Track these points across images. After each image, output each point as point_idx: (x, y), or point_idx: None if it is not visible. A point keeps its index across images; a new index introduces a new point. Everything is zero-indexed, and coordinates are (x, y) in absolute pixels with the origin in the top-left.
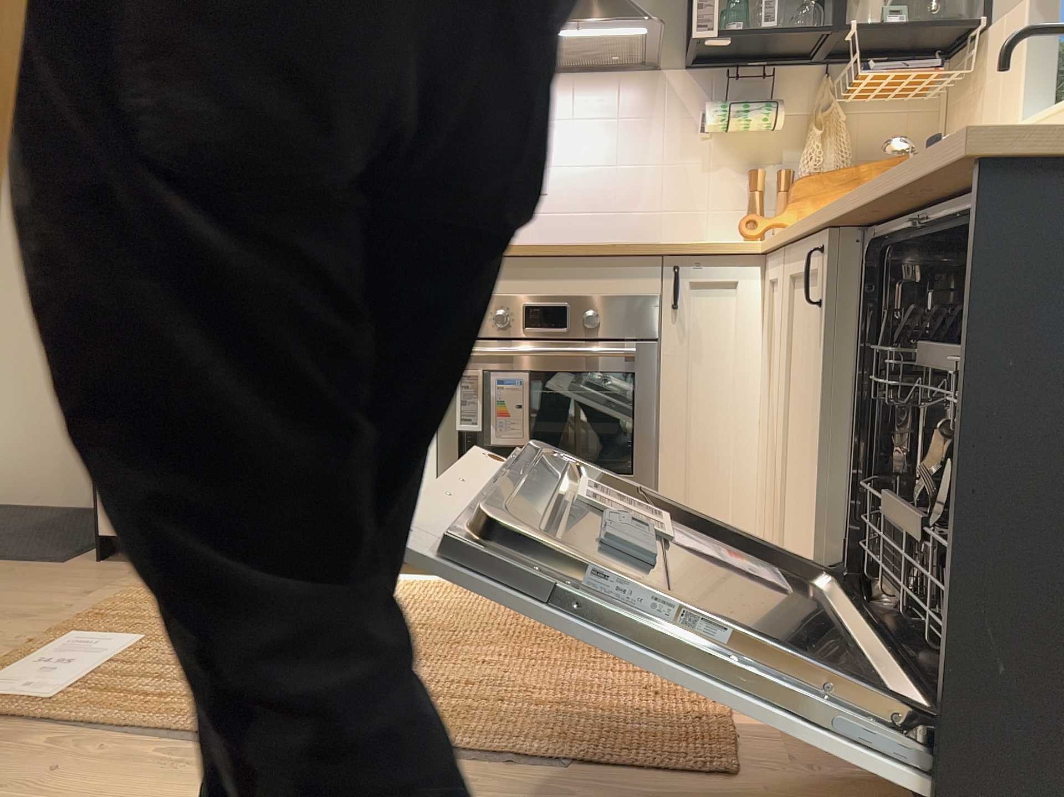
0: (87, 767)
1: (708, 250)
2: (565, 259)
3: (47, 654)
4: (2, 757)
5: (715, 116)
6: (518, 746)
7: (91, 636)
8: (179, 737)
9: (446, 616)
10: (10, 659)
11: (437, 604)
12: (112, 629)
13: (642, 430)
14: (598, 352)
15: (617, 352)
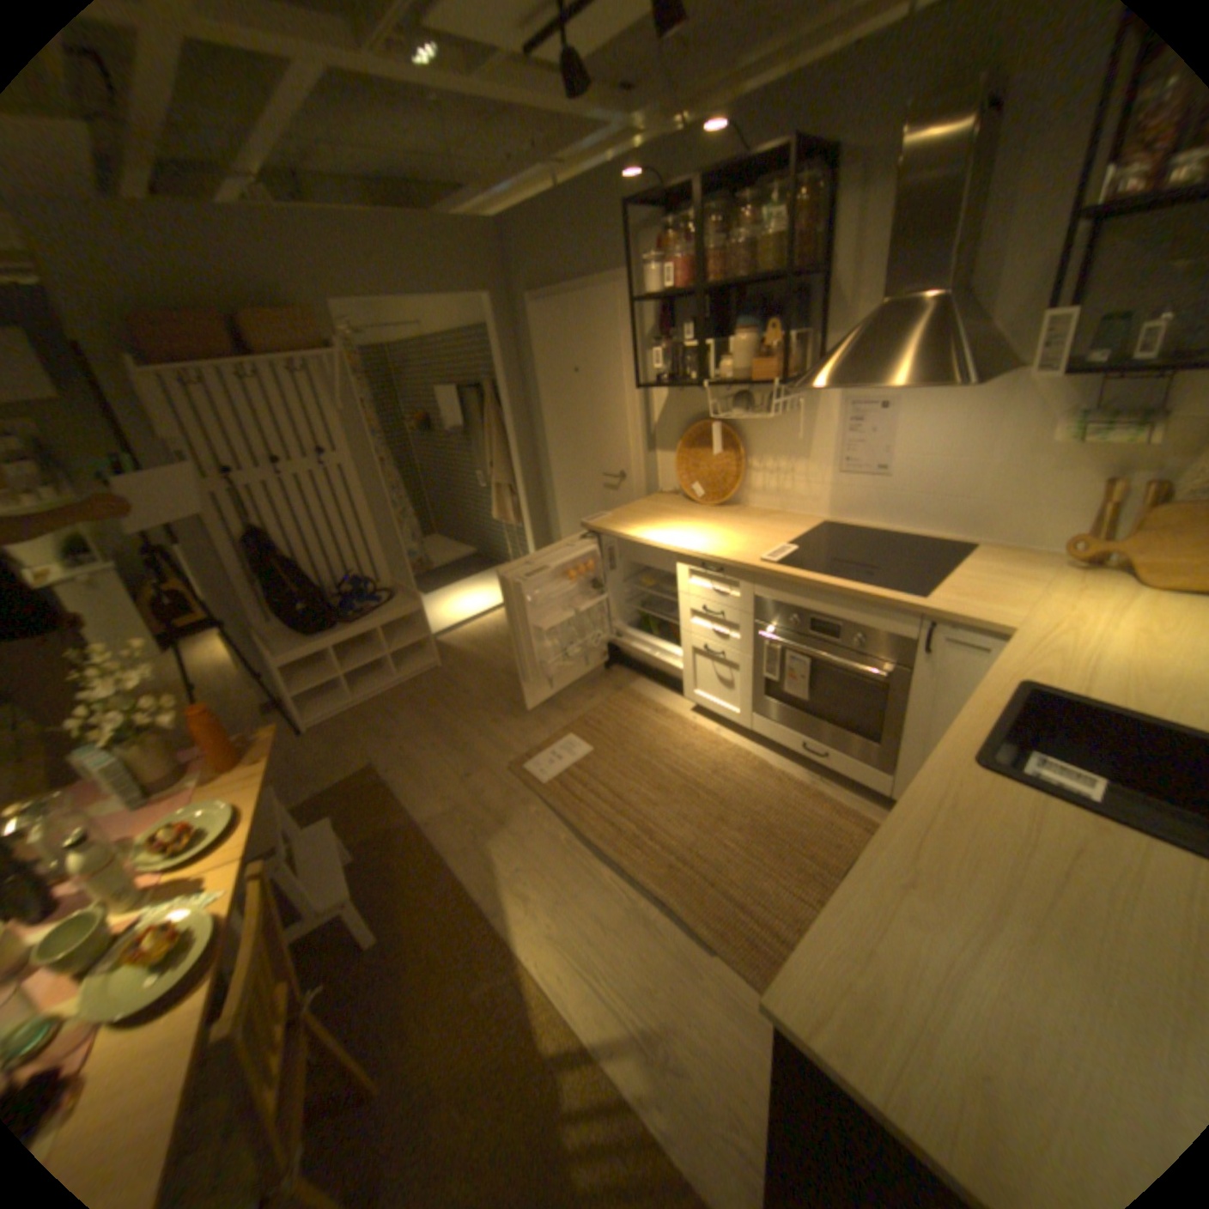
0: (540, 830)
1: (959, 621)
2: (839, 594)
3: (556, 744)
4: (520, 808)
5: (1077, 422)
6: (697, 918)
7: (575, 737)
8: (574, 829)
9: (731, 786)
10: (544, 742)
11: (734, 772)
12: (584, 734)
13: (887, 720)
14: (854, 666)
15: (868, 670)
